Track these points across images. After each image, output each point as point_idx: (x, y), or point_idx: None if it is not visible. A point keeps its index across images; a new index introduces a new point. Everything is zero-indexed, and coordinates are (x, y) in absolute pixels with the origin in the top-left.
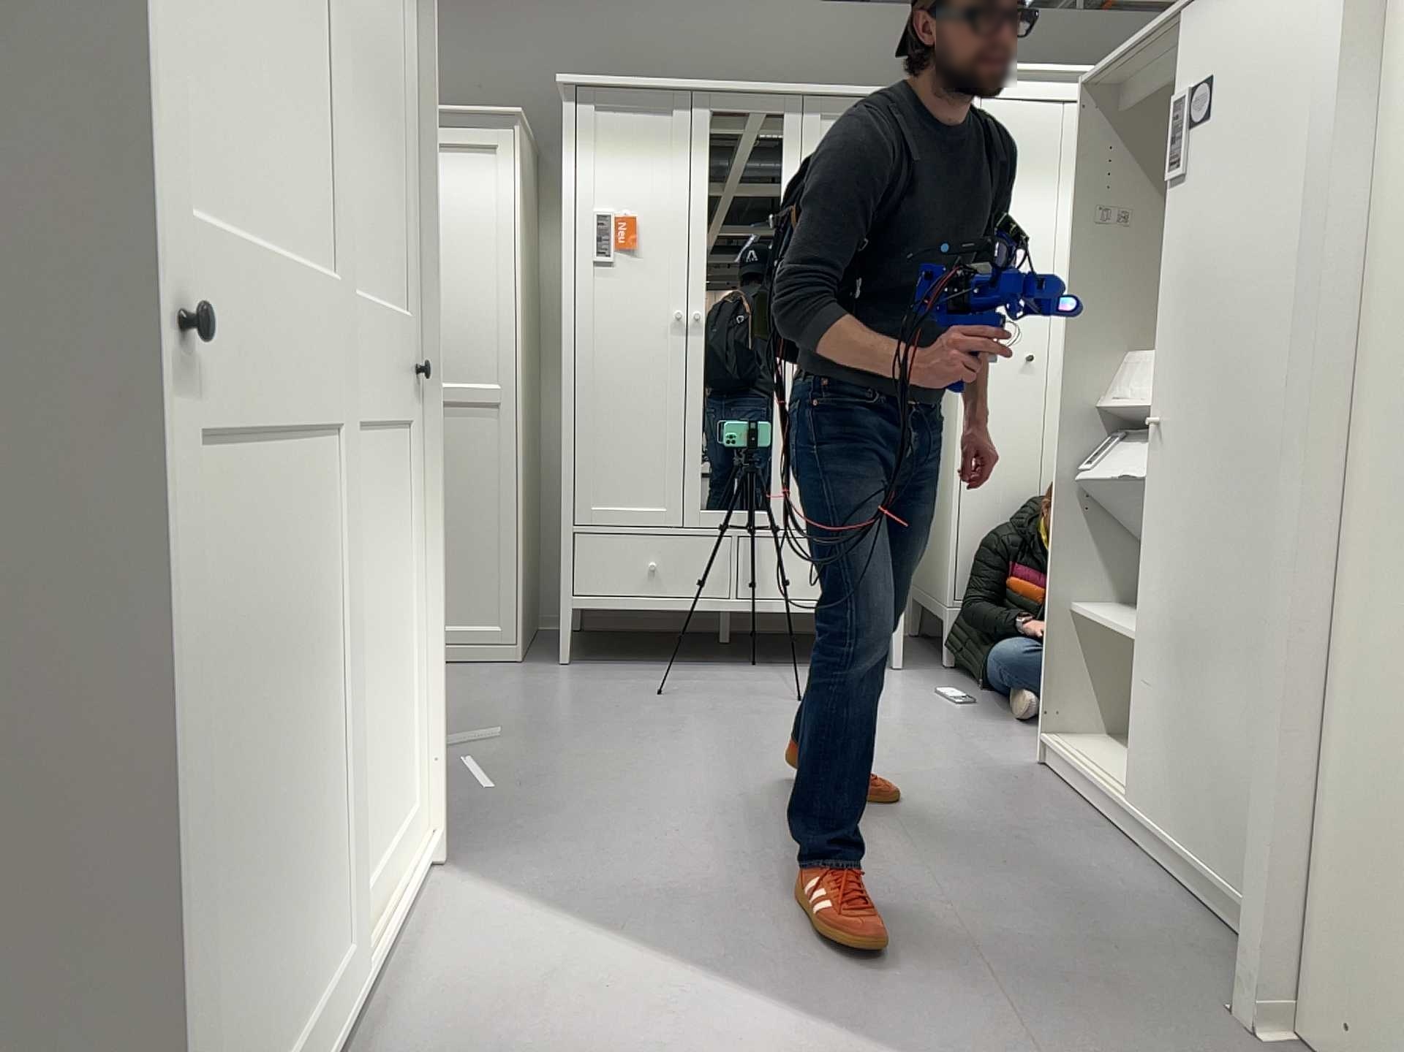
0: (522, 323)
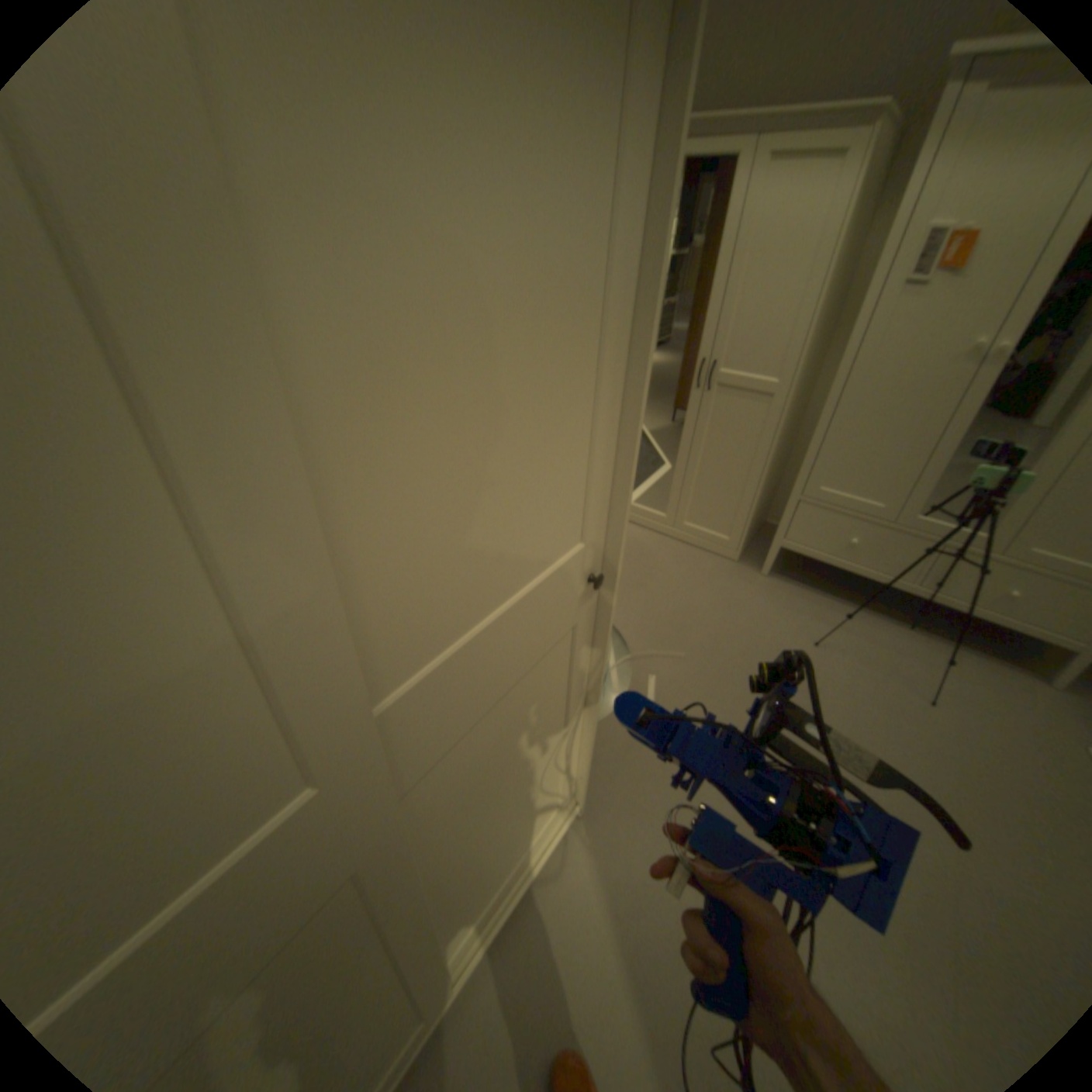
0: (816, 327)
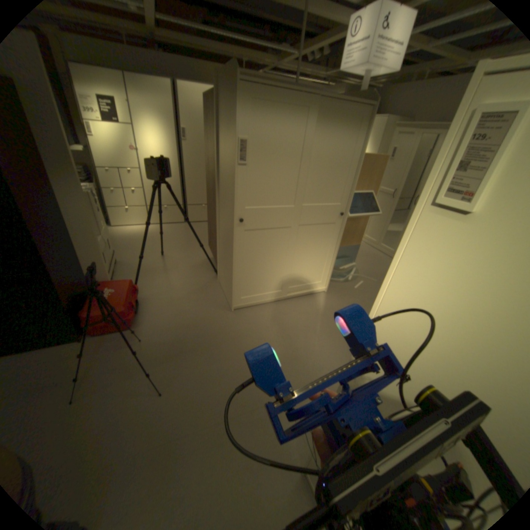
0: None
